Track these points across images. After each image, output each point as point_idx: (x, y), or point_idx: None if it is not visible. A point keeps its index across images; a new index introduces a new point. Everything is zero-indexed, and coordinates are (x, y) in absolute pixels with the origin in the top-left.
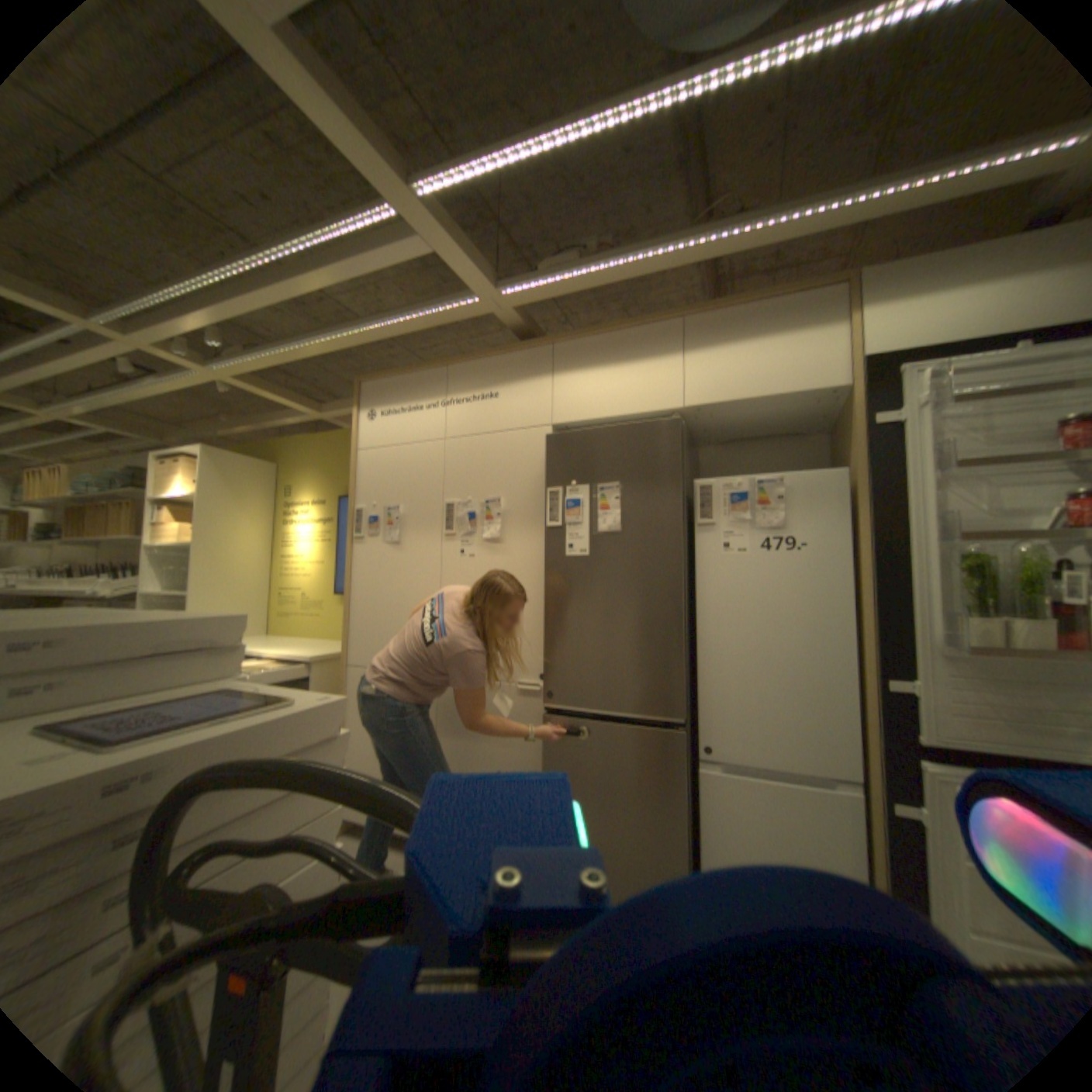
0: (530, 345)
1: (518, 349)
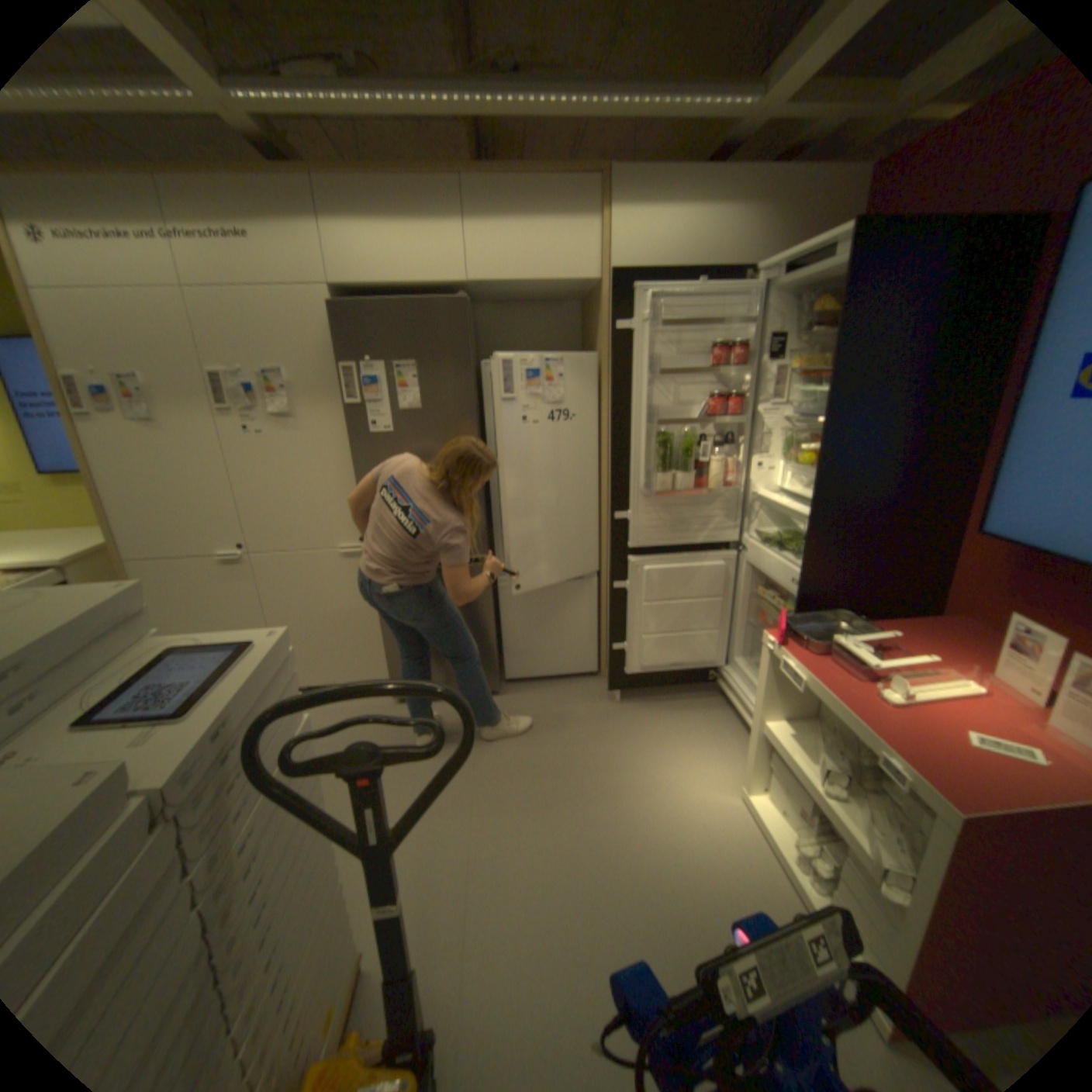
0: (281, 171)
1: (265, 173)
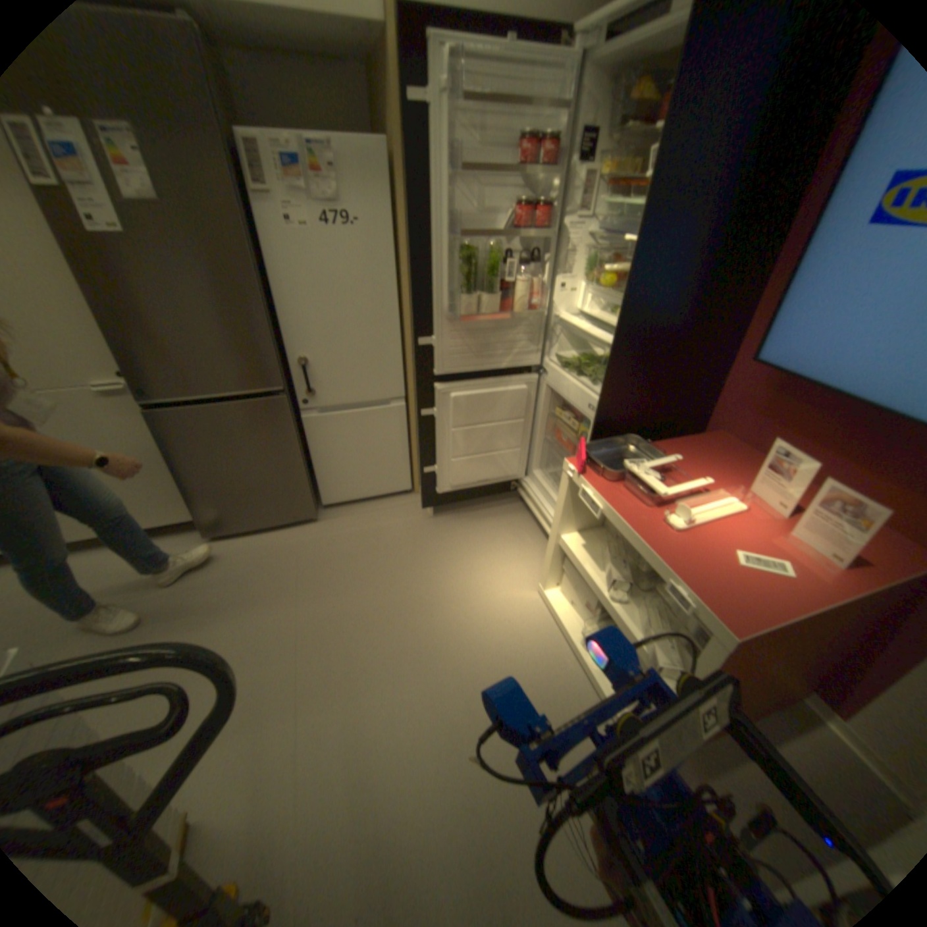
0: None
1: None
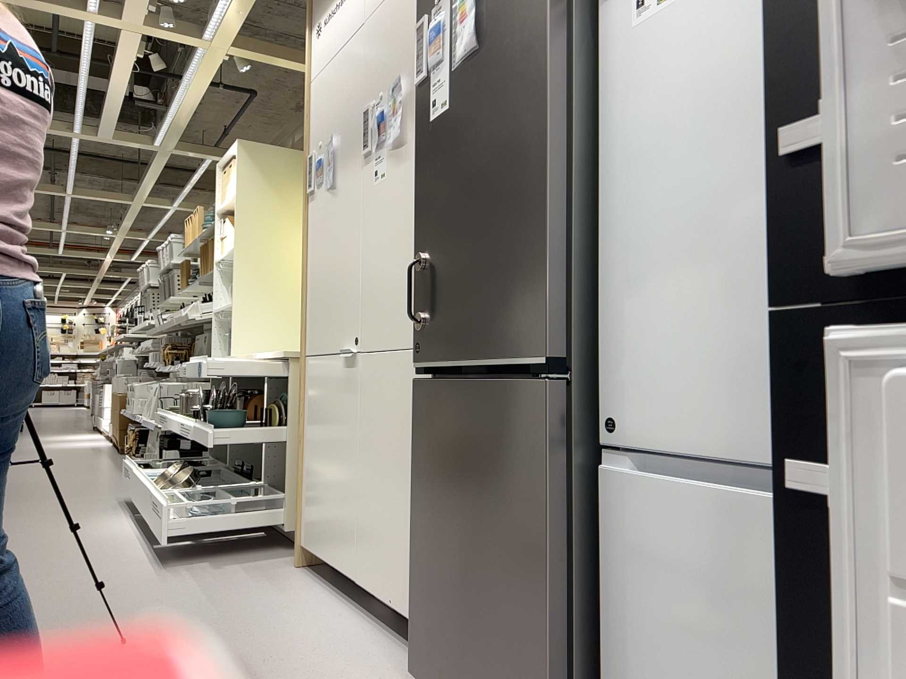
0: None
1: None
